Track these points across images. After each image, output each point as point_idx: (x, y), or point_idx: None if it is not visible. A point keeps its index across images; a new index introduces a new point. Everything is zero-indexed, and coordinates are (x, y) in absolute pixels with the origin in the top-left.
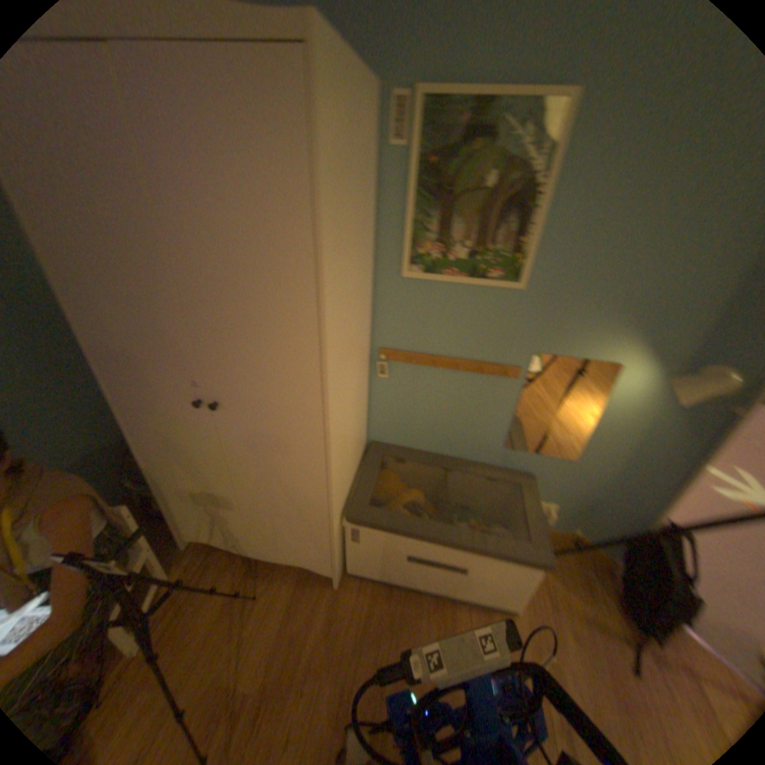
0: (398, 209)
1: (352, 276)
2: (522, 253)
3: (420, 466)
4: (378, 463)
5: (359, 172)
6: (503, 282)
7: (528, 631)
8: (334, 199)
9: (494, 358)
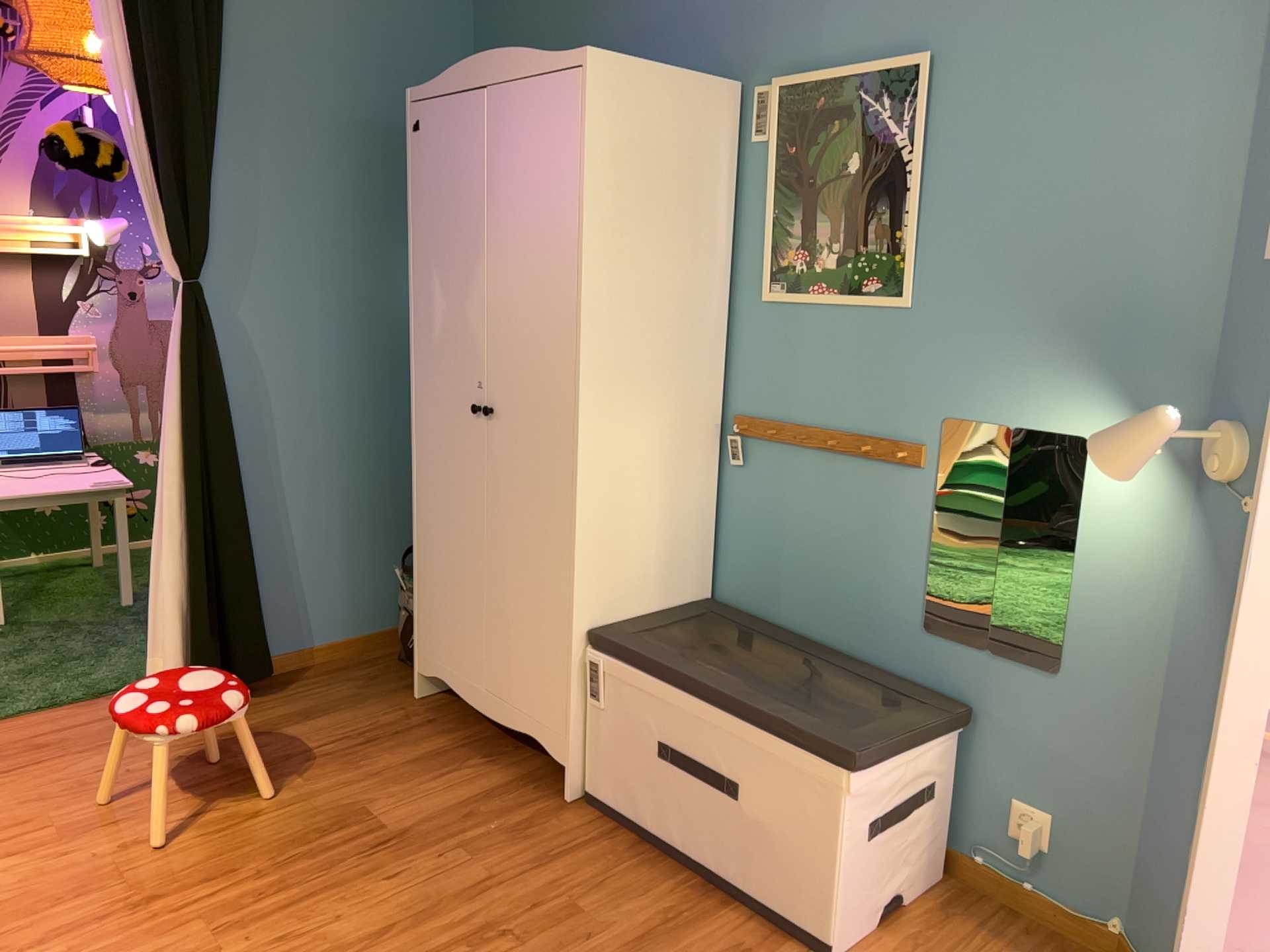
0: (759, 211)
1: (646, 266)
2: (898, 251)
3: (776, 648)
4: (701, 615)
5: (672, 161)
6: (880, 296)
7: None
8: (604, 174)
9: (885, 427)
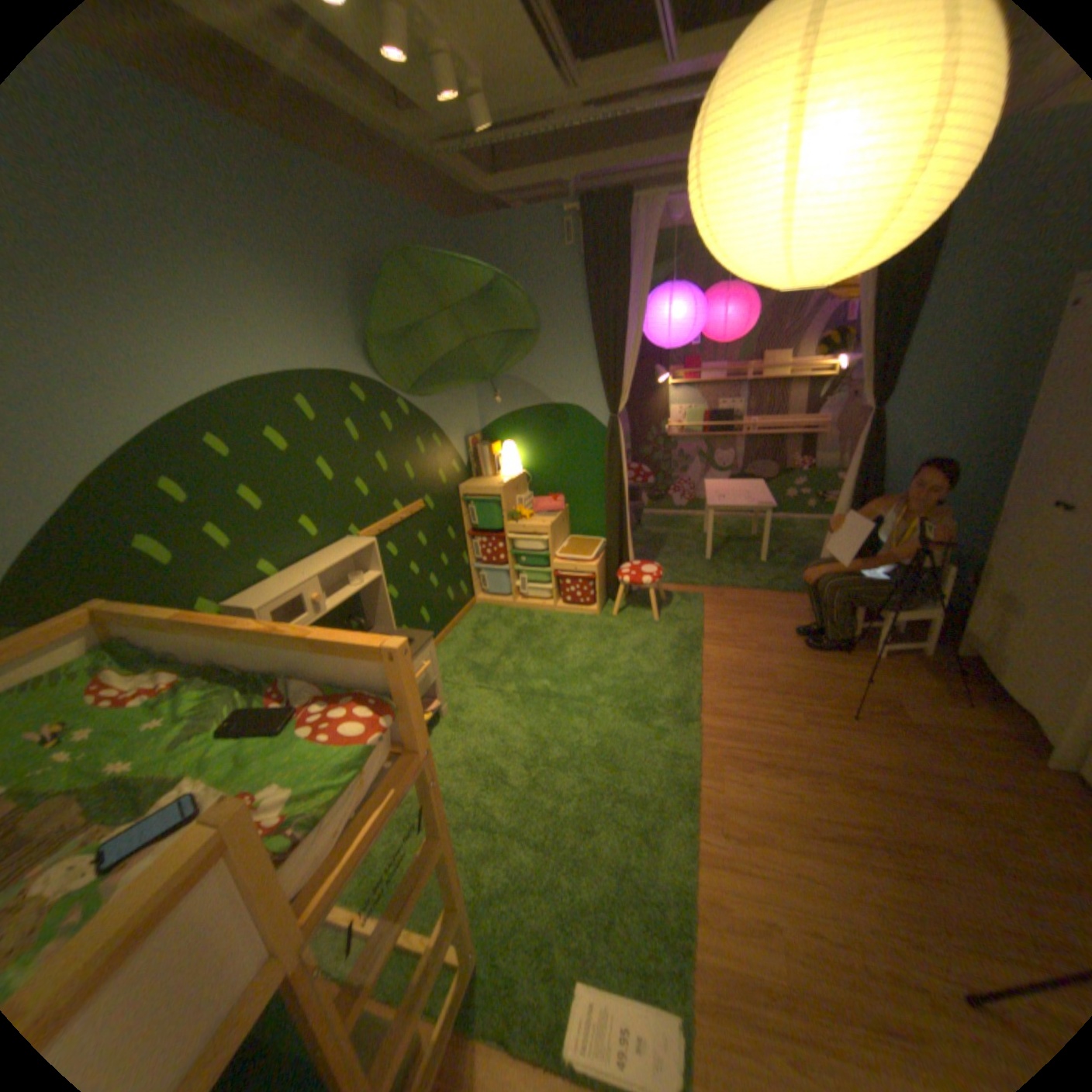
0: None
1: None
2: None
3: None
4: None
5: None
6: None
7: None
8: None
9: None
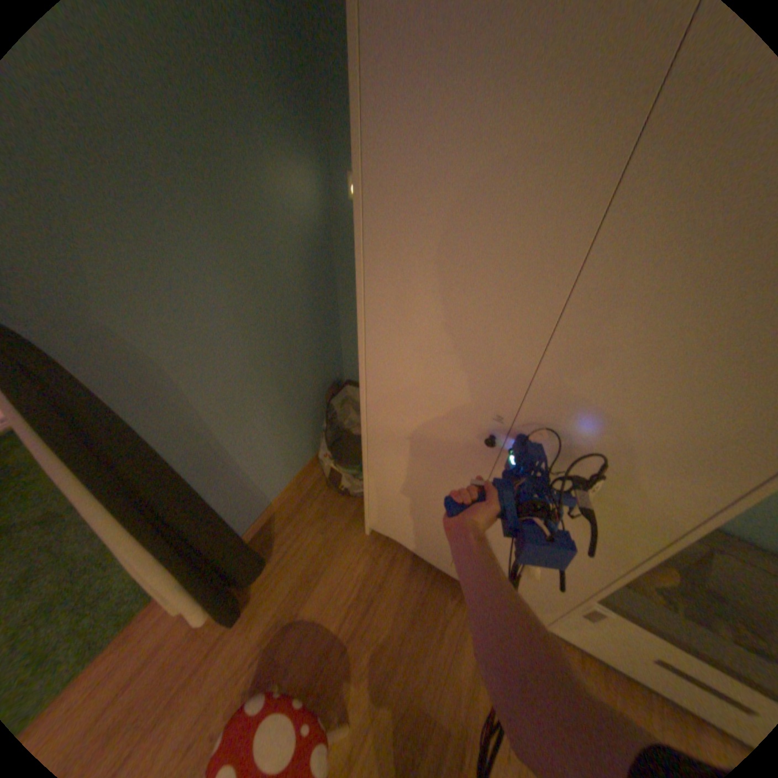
0: None
1: None
2: None
3: None
4: None
5: None
6: None
7: None
8: None
9: None
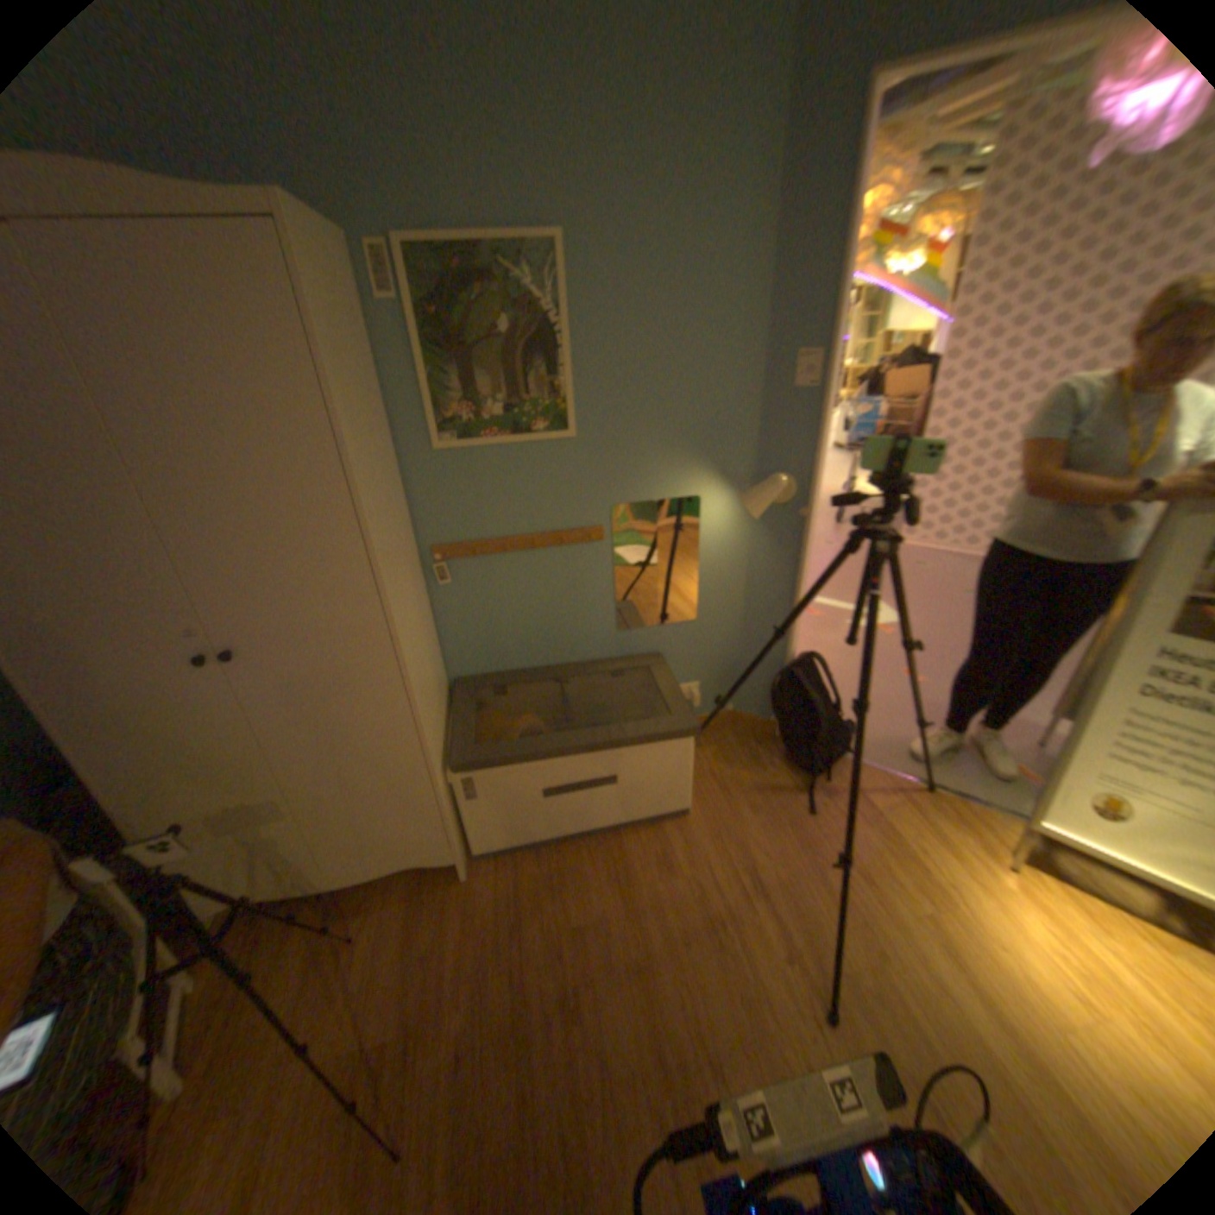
0: (406, 371)
1: (374, 452)
2: (559, 398)
3: (527, 688)
4: (472, 699)
5: (351, 334)
6: (551, 434)
7: (703, 823)
8: (336, 365)
9: (570, 523)
